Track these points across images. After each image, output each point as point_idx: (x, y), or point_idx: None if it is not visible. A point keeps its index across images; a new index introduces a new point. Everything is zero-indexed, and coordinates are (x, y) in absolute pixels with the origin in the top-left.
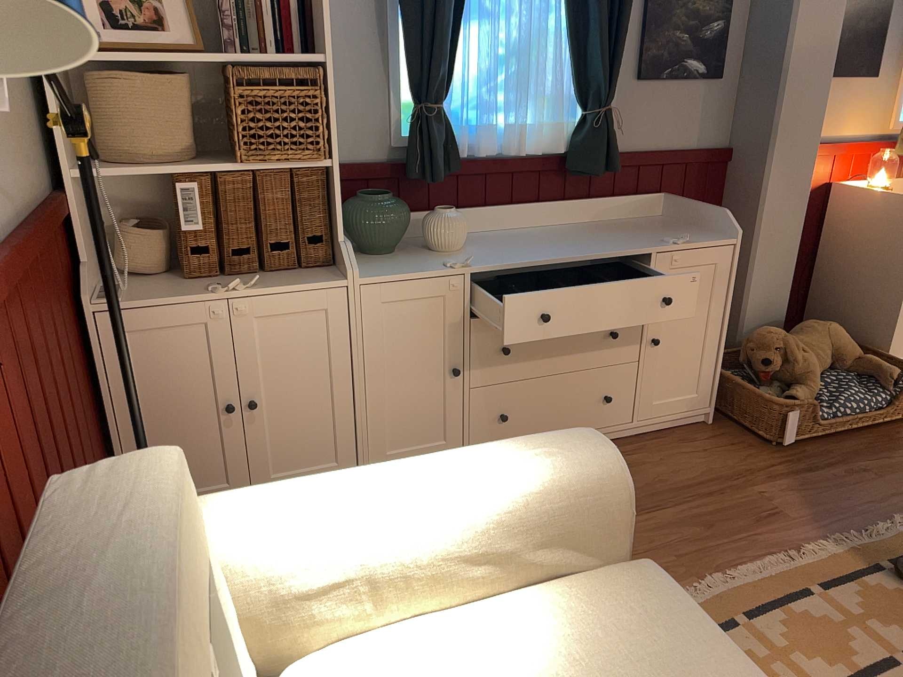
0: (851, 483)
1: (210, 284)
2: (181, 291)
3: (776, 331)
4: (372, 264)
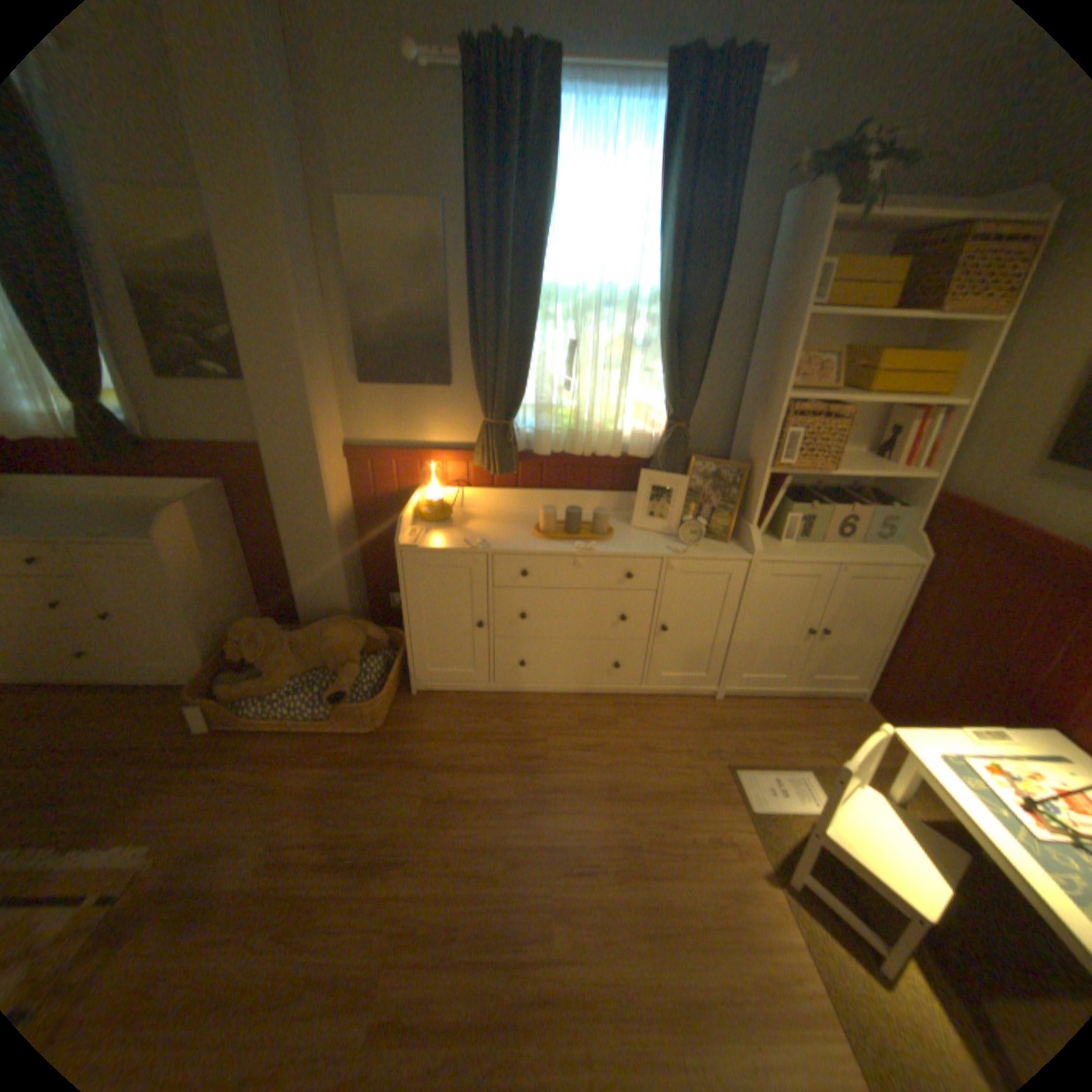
0: (174, 794)
1: None
2: None
3: (248, 625)
4: None
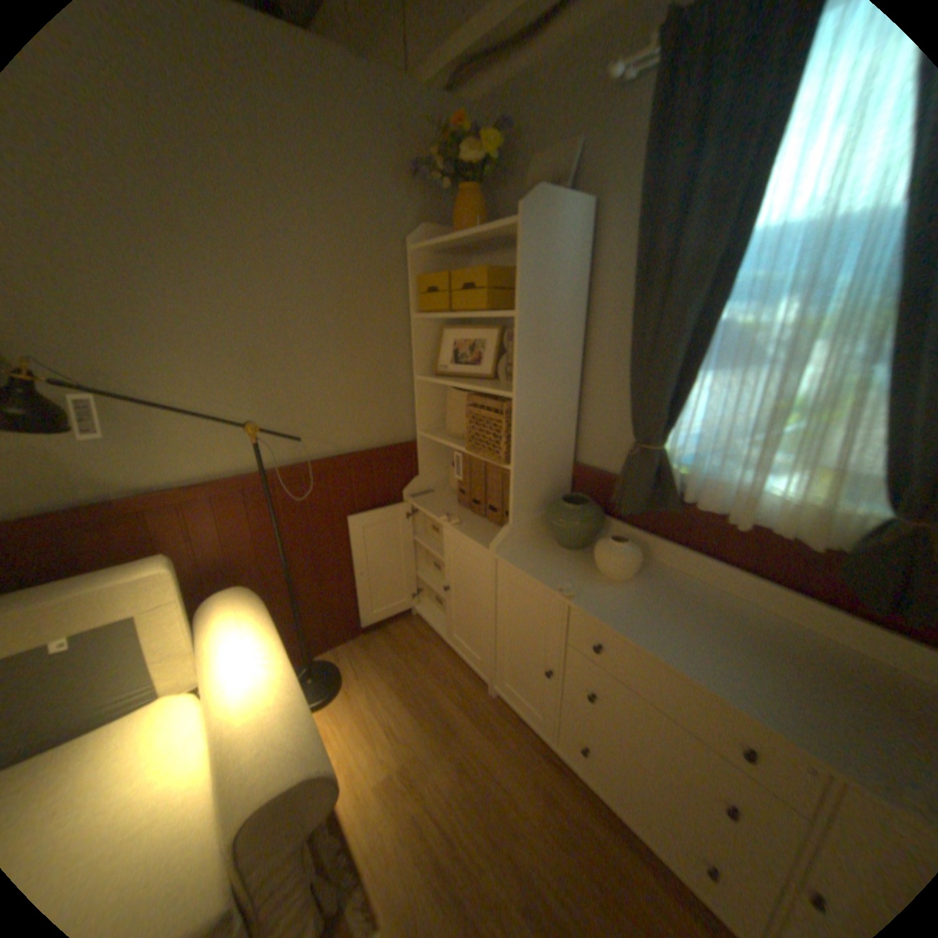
0: None
1: (454, 512)
2: (440, 508)
3: None
4: (537, 551)
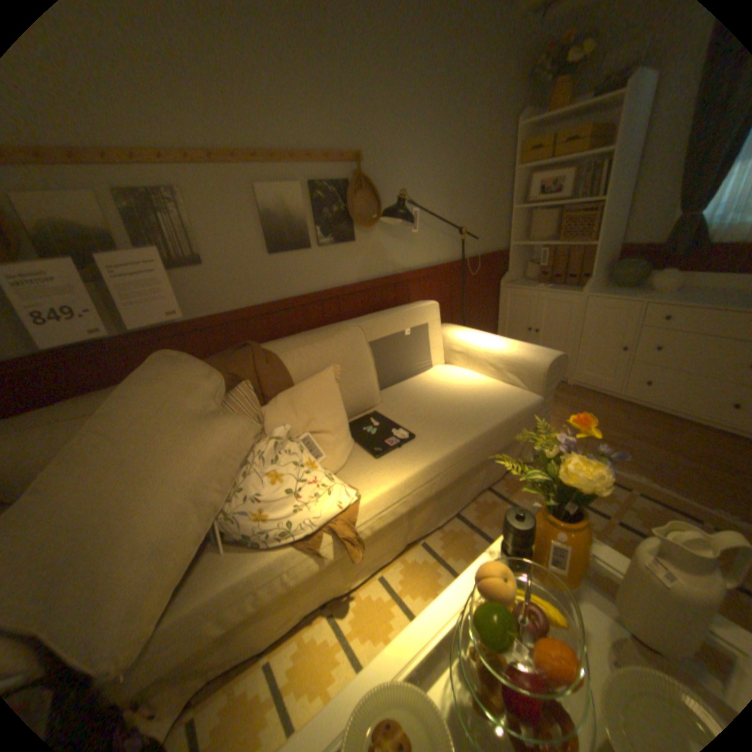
0: None
1: (540, 286)
2: (529, 286)
3: None
4: (609, 291)
